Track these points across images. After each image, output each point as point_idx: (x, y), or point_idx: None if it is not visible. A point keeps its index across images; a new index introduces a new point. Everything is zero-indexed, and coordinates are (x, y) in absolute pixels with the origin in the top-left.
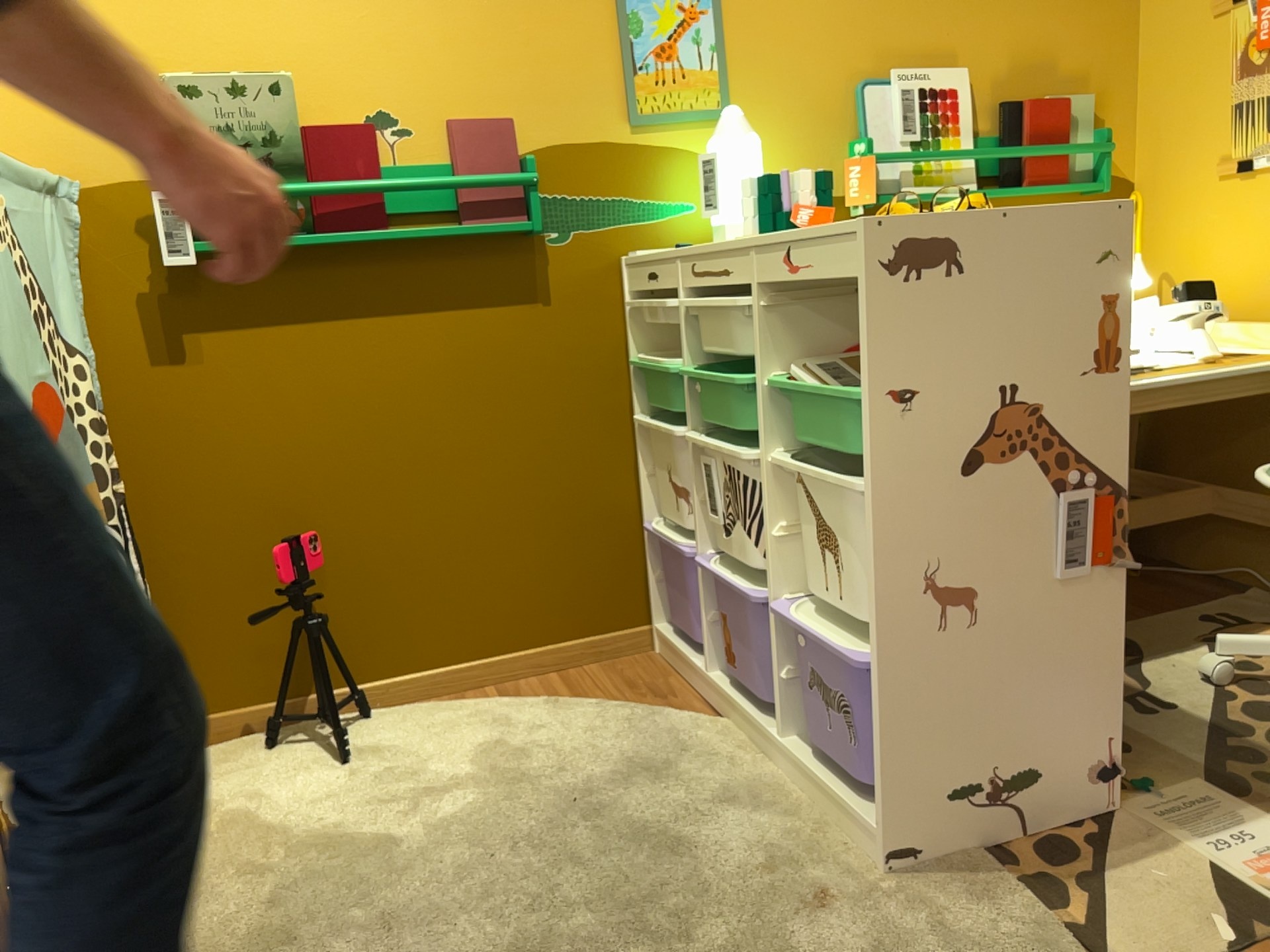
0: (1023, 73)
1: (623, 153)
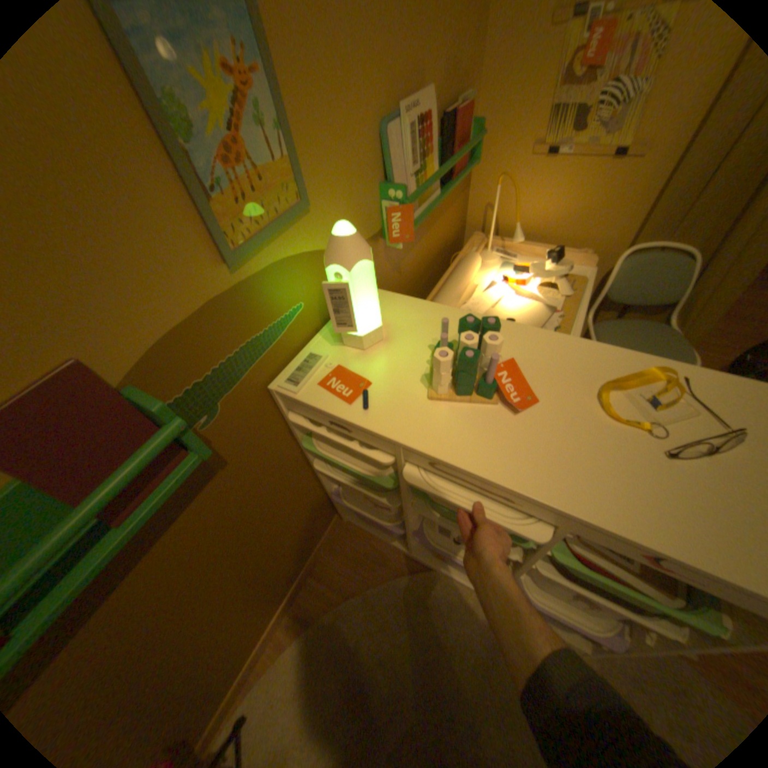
0: (450, 76)
1: (233, 299)
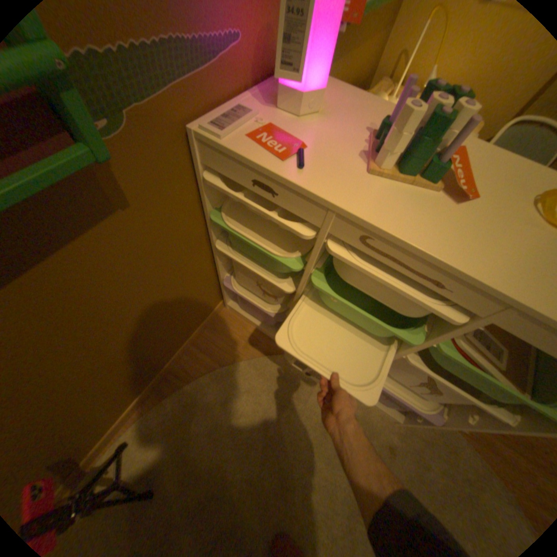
0: None
1: None
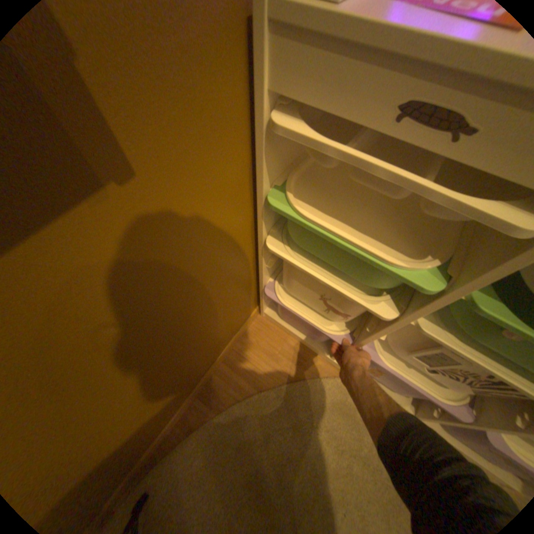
0: None
1: None
